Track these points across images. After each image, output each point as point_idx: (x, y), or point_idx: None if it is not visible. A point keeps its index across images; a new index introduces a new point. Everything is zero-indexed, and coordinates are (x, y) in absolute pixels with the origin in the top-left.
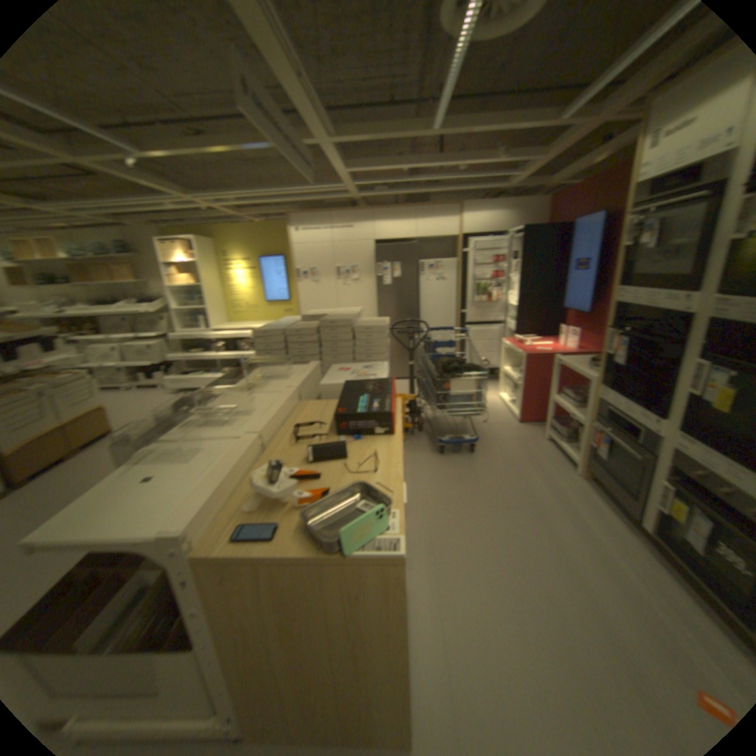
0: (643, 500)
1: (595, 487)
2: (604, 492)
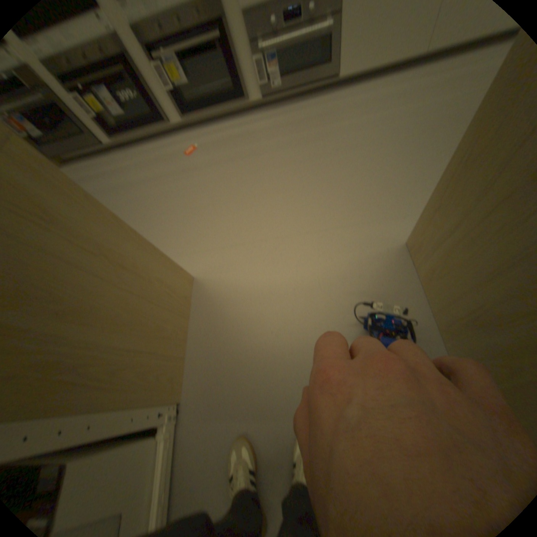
0: (83, 130)
1: (68, 167)
2: (75, 163)
